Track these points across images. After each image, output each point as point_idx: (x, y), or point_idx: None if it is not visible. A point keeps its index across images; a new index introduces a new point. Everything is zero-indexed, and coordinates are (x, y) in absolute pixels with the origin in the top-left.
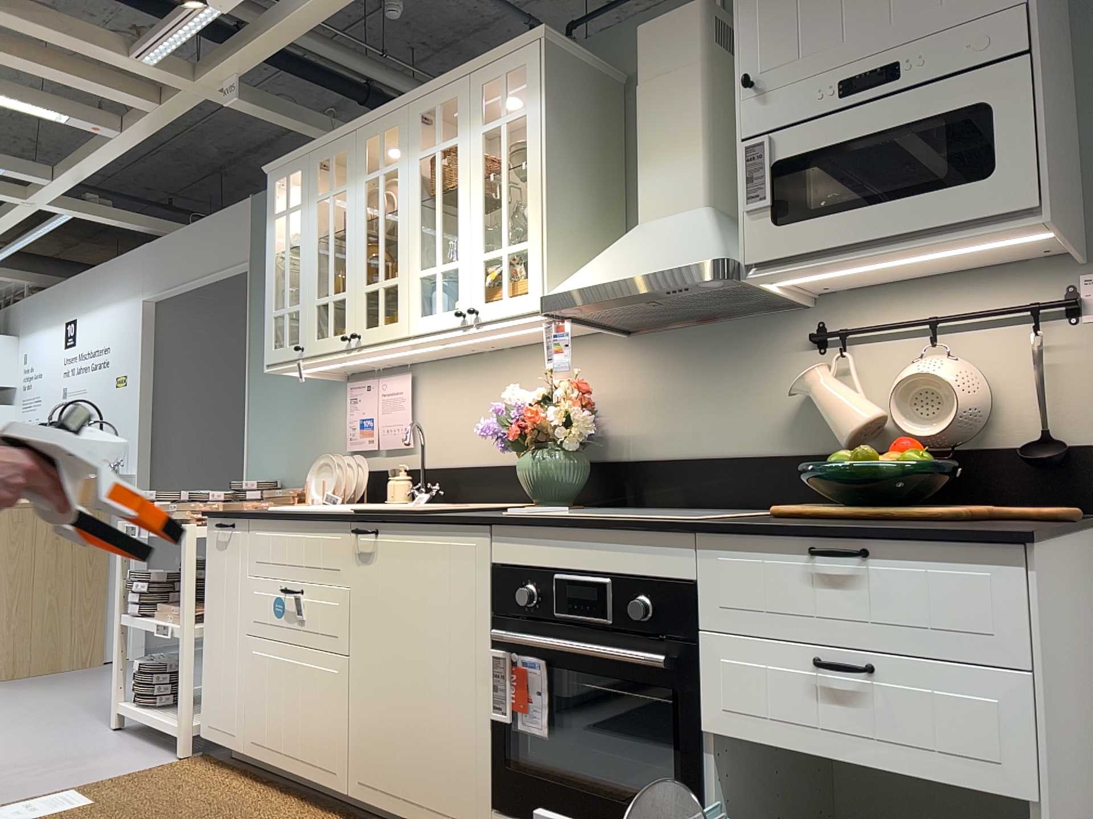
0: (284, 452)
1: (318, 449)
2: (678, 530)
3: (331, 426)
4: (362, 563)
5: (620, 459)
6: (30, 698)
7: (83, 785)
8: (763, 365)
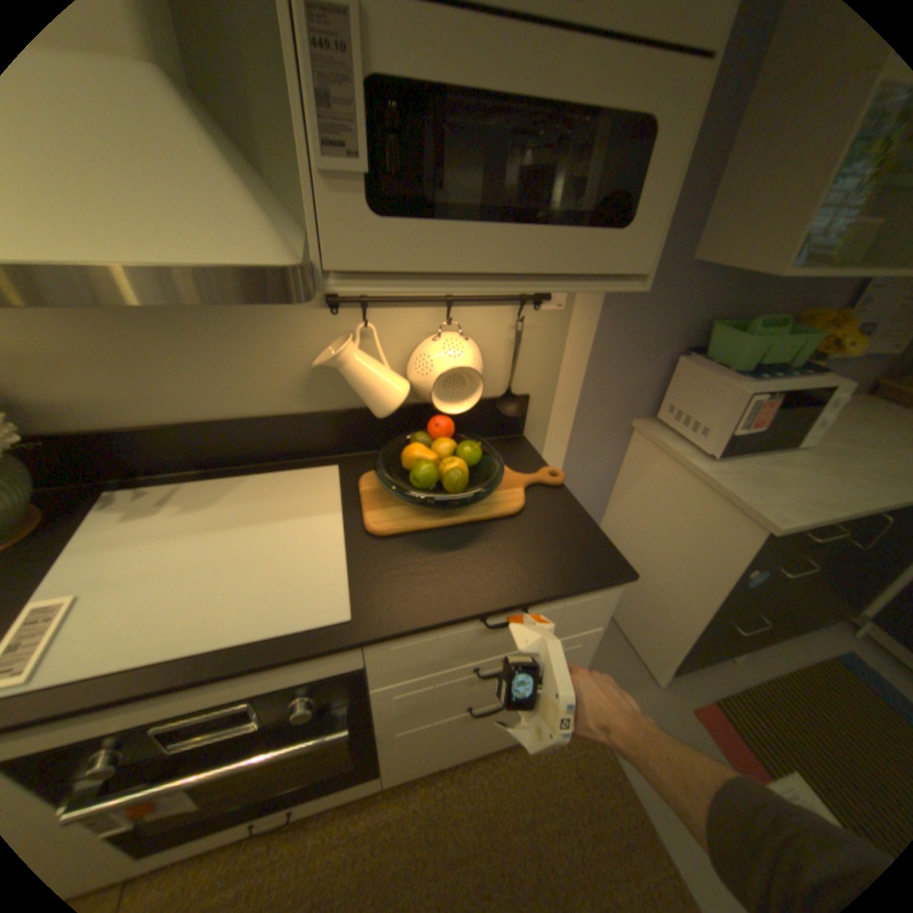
0: None
1: None
2: (342, 650)
3: None
4: None
5: (65, 431)
6: None
7: None
8: (263, 322)
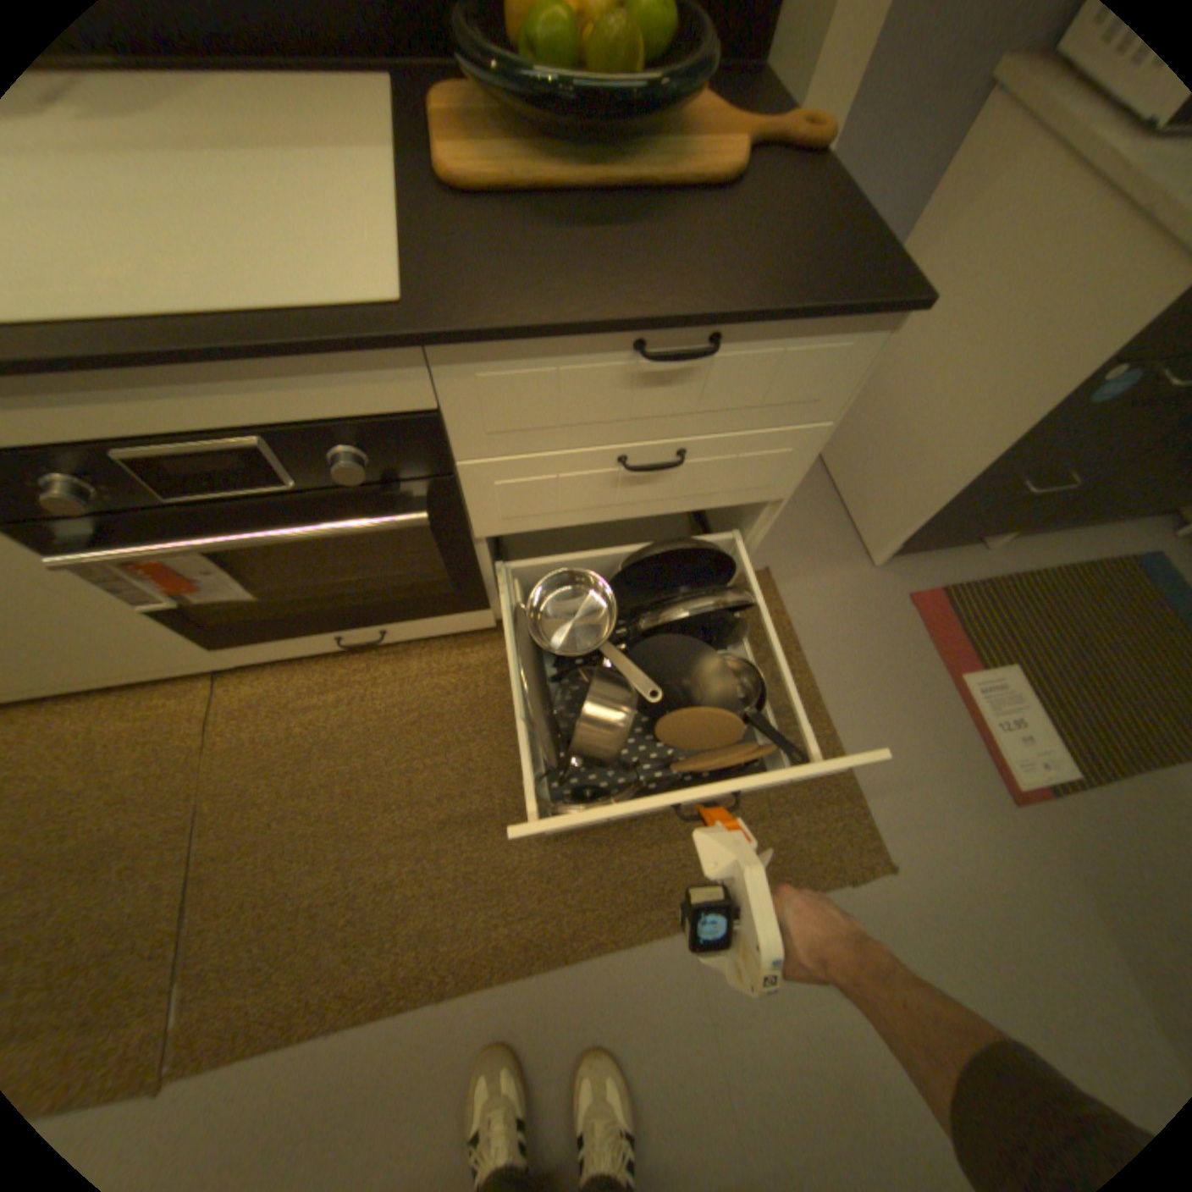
0: None
1: None
2: (386, 347)
3: None
4: None
5: None
6: None
7: None
8: None
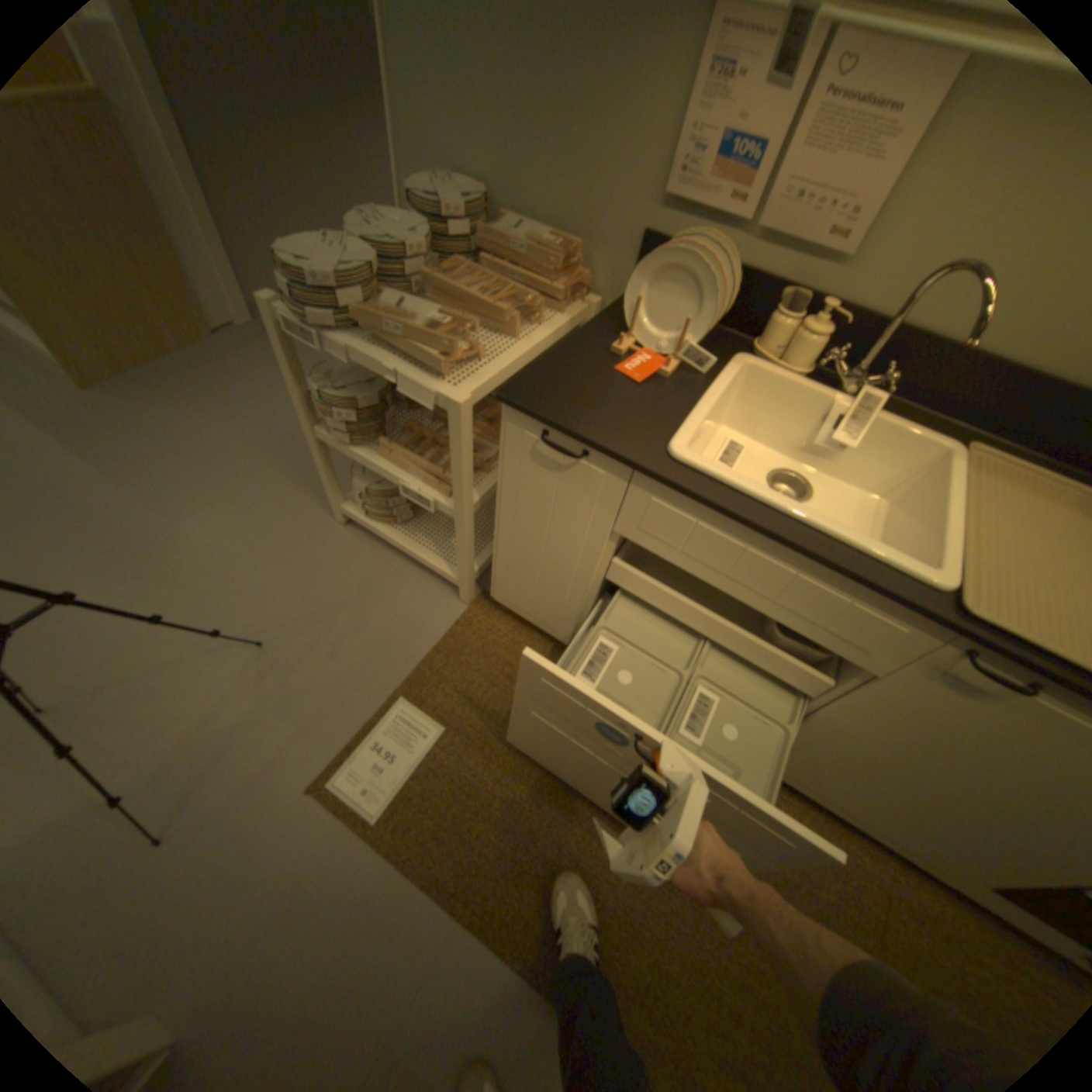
0: (486, 120)
1: (579, 150)
2: None
3: (628, 107)
4: (953, 688)
5: None
6: (181, 434)
7: (401, 680)
8: None
